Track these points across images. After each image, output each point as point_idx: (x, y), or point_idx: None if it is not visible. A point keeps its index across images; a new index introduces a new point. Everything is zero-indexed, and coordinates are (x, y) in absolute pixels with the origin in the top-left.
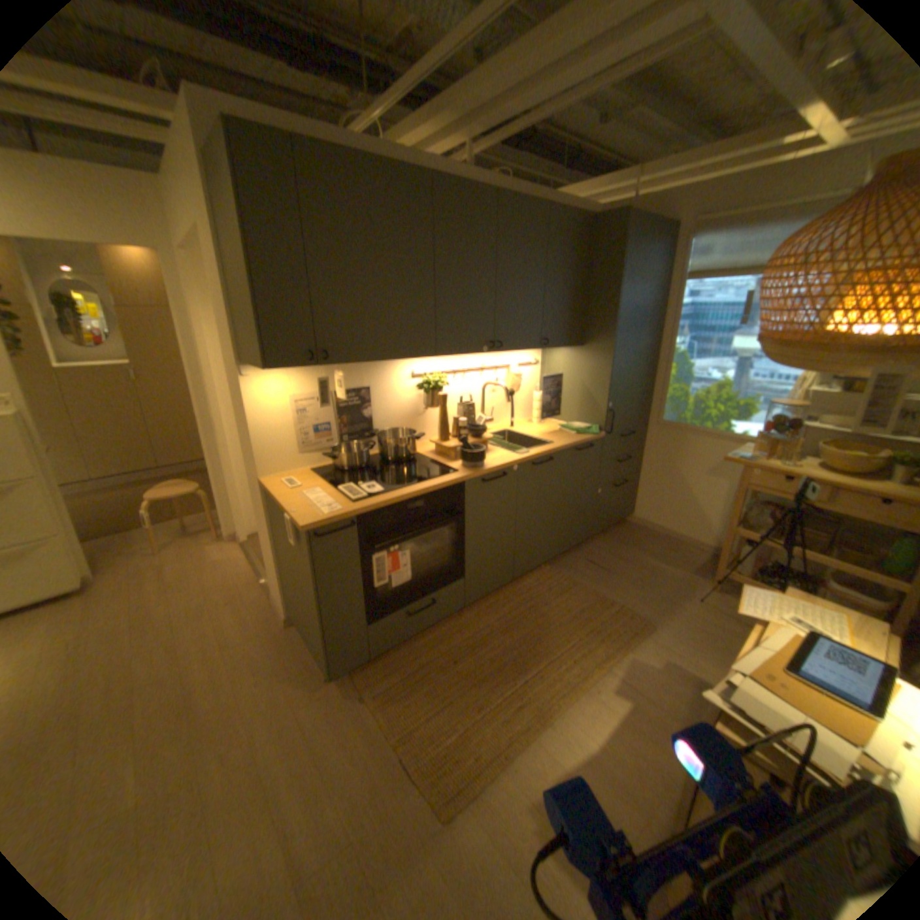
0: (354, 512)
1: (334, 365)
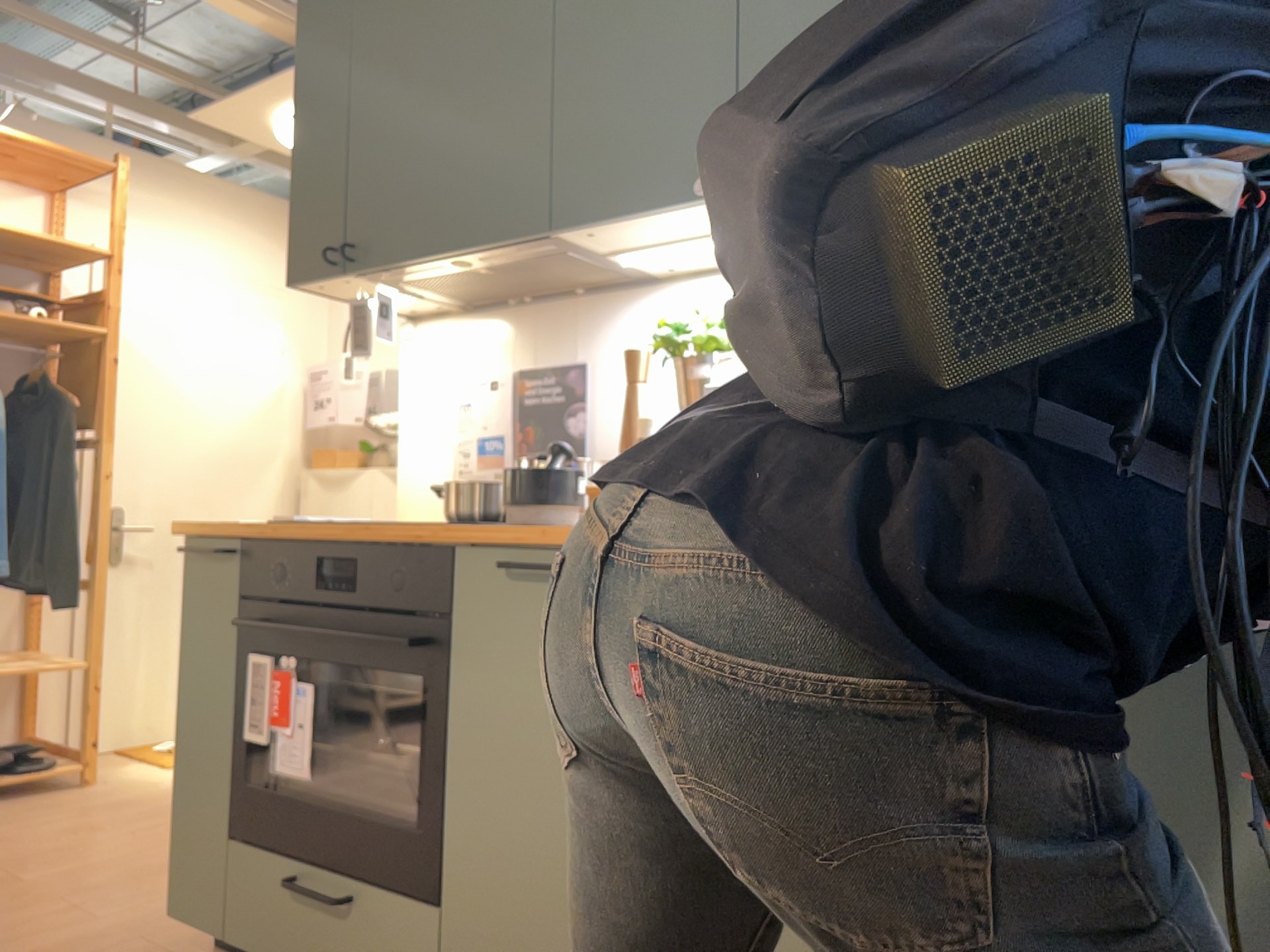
0: (245, 532)
1: (392, 276)
